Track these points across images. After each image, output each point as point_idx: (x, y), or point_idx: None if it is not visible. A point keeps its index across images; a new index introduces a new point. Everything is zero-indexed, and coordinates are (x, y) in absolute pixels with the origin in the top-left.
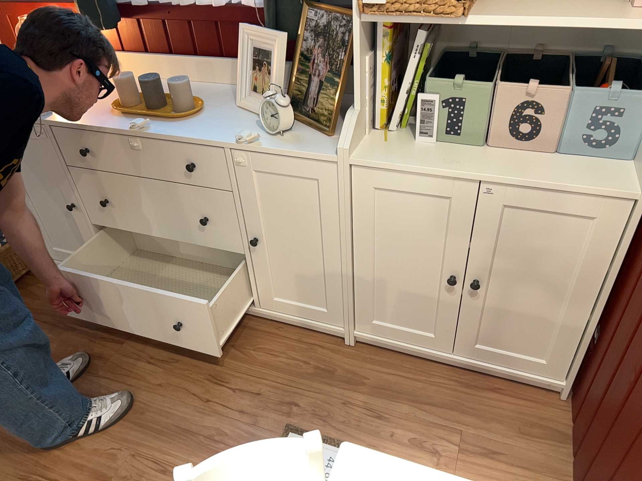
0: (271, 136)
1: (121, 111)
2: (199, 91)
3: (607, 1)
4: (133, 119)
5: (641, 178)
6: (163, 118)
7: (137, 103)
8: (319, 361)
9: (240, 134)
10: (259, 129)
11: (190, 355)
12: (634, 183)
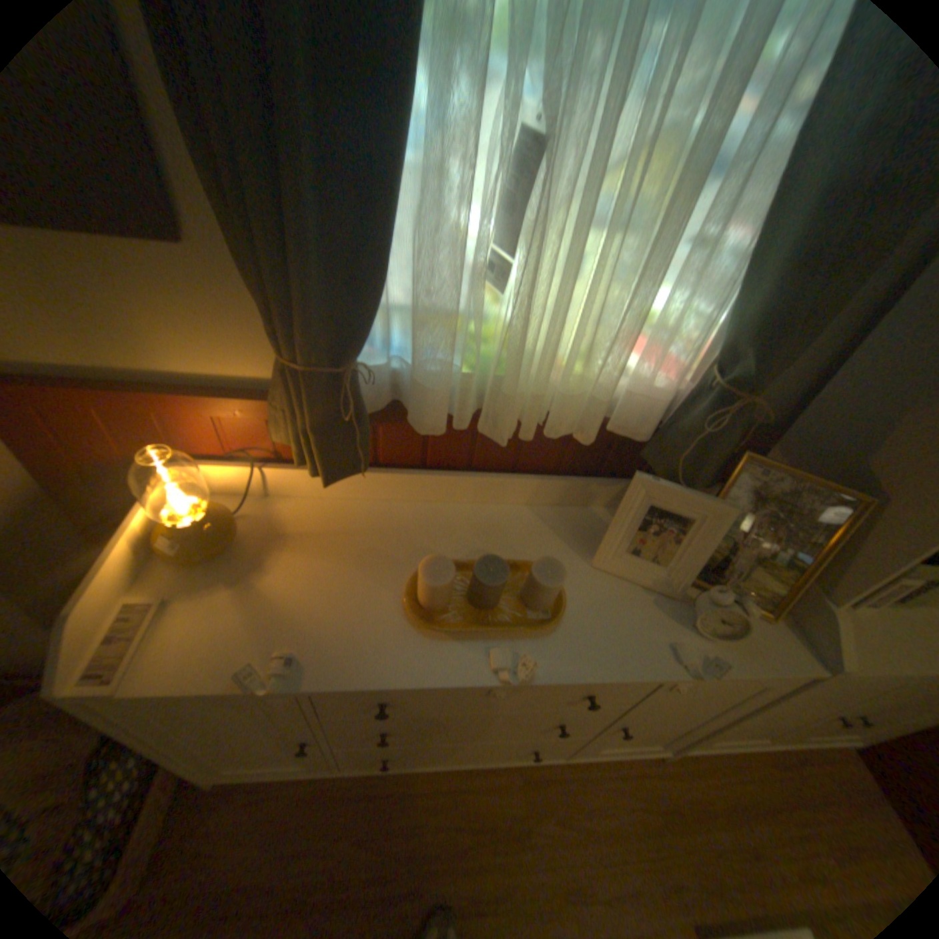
0: (721, 650)
1: (446, 633)
2: (499, 530)
3: None
4: (472, 642)
5: None
6: (524, 630)
7: (453, 599)
8: (655, 802)
9: (687, 659)
10: (679, 627)
11: (521, 870)
12: None
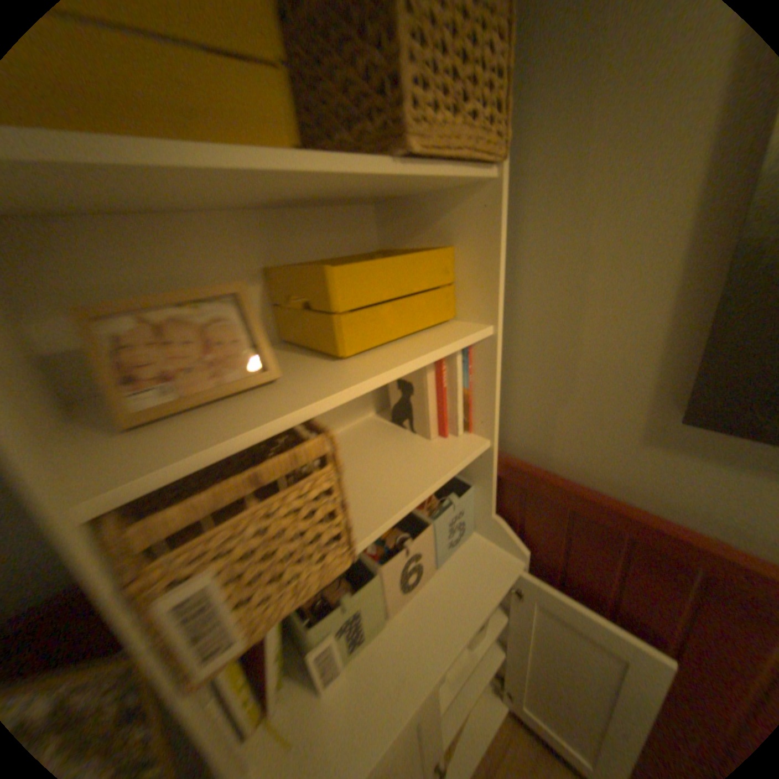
0: None
1: None
2: None
3: (398, 440)
4: None
5: (506, 550)
6: None
7: None
8: None
9: None
10: None
11: None
12: (509, 558)
